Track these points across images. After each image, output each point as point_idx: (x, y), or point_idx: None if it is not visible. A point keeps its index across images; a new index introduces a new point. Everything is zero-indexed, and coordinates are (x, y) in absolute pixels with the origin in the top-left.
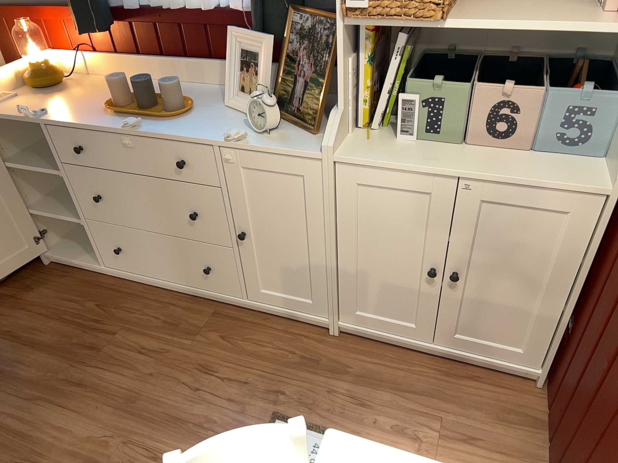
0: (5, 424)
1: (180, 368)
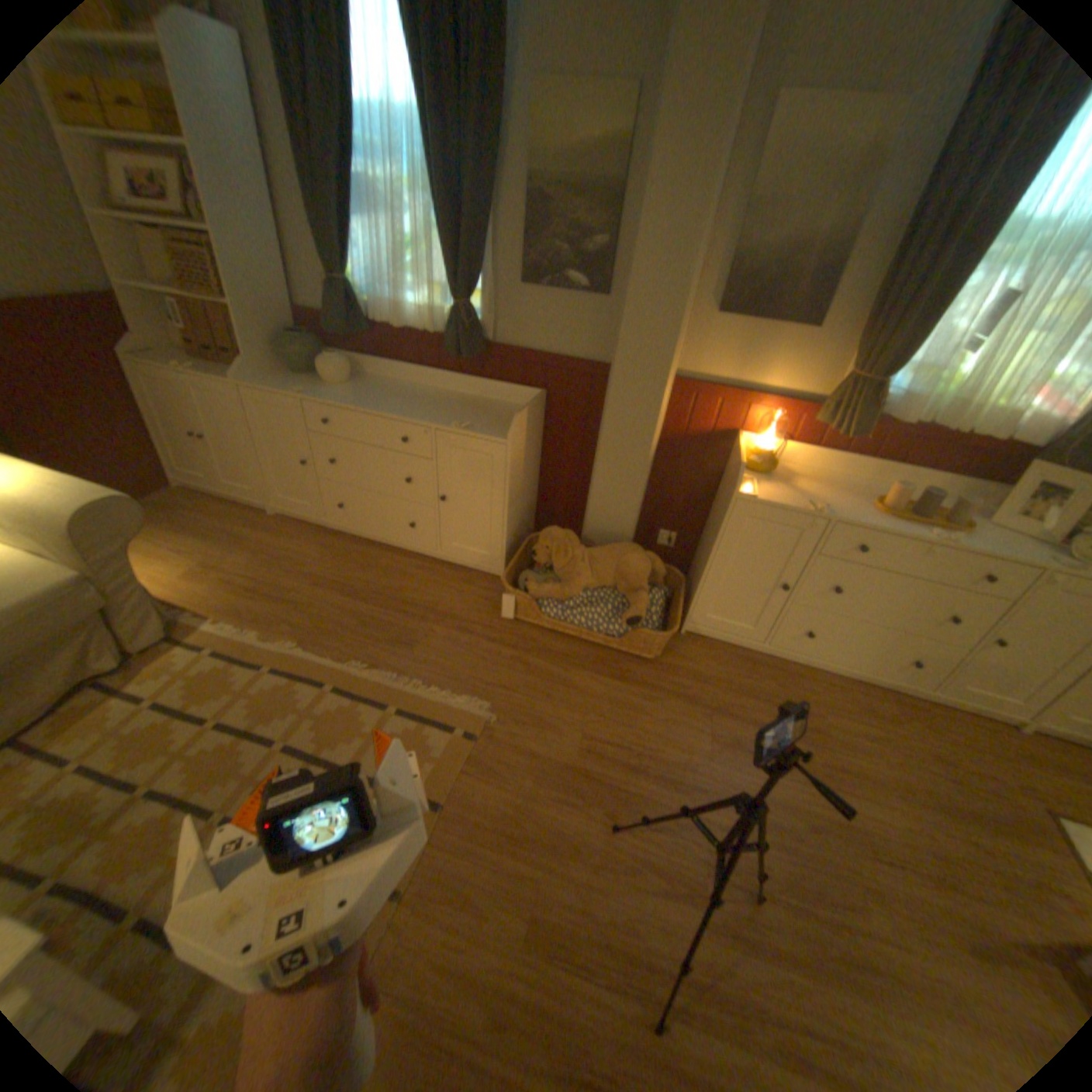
0: (815, 817)
1: (921, 762)
